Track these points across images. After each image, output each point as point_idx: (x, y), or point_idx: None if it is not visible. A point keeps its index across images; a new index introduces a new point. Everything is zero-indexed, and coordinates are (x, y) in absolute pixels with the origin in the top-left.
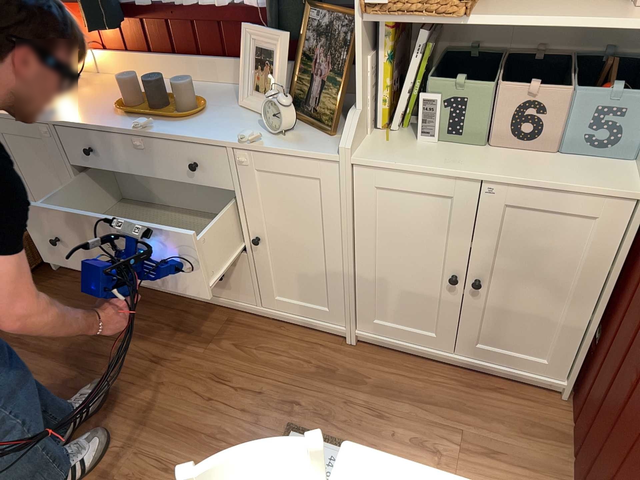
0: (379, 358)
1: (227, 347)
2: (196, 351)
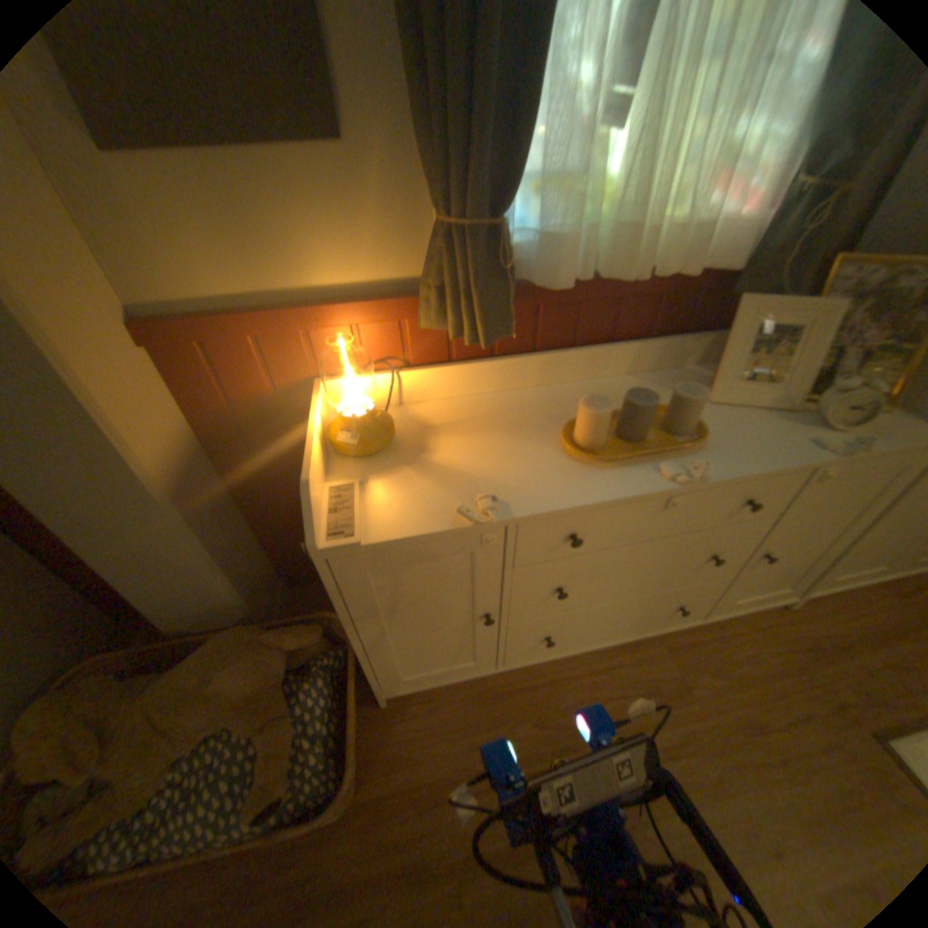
0: (829, 613)
1: (712, 688)
2: (694, 717)
